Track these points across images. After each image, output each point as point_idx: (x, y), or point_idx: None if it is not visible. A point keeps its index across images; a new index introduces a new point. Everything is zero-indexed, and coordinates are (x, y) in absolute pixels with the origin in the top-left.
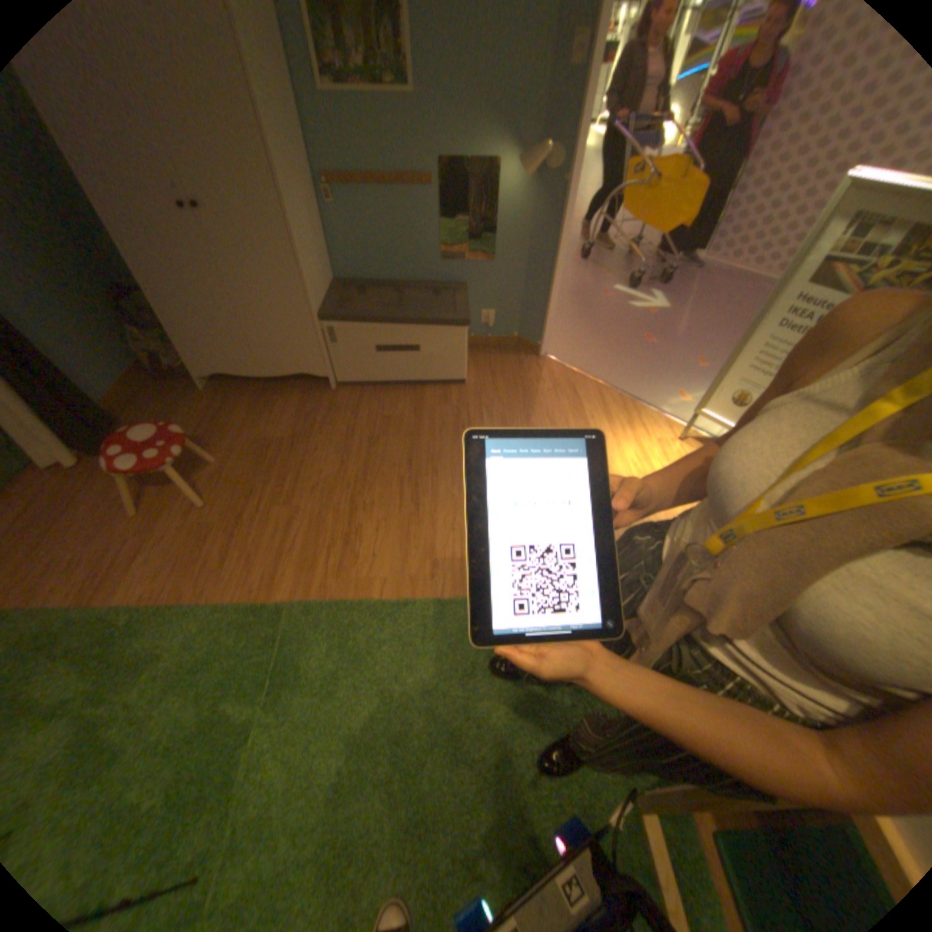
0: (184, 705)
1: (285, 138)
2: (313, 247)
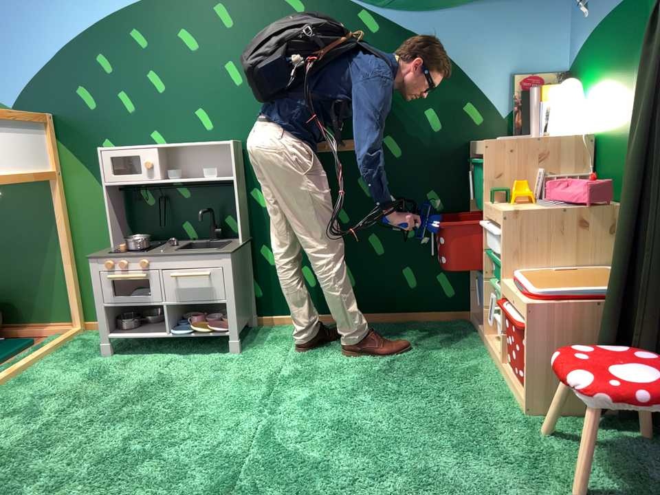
0: (322, 487)
1: None
2: None
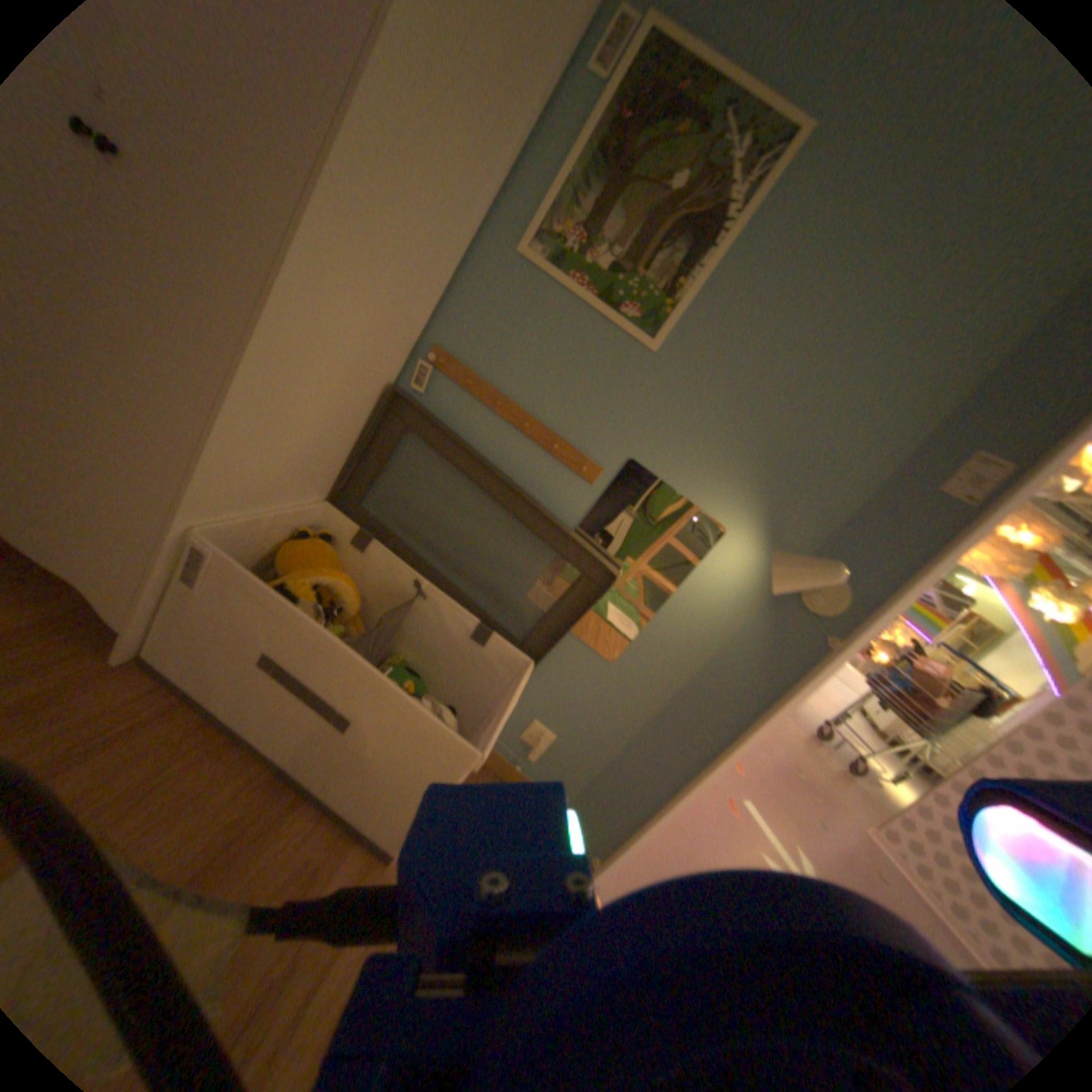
0: None
1: (403, 233)
2: (322, 418)
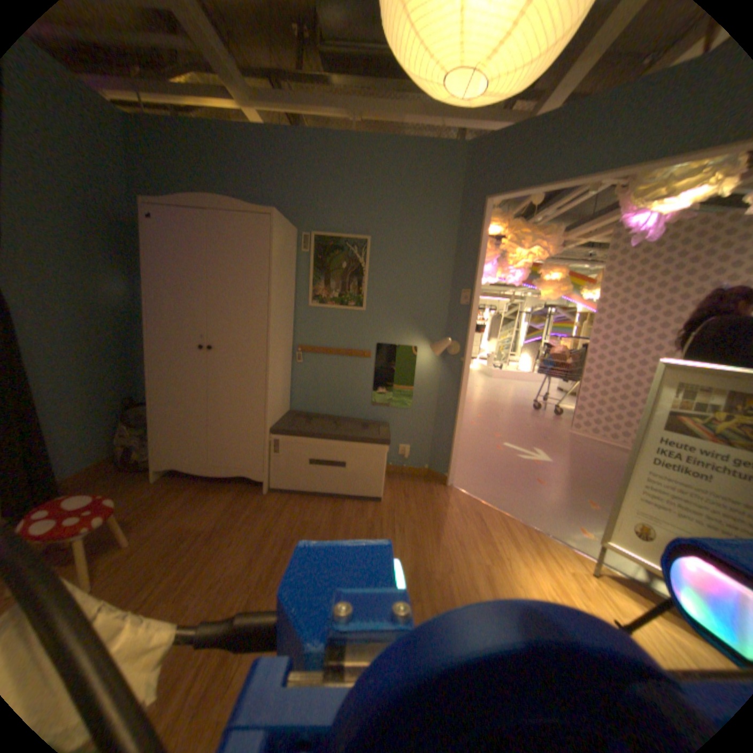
0: None
1: (282, 322)
2: (281, 385)
